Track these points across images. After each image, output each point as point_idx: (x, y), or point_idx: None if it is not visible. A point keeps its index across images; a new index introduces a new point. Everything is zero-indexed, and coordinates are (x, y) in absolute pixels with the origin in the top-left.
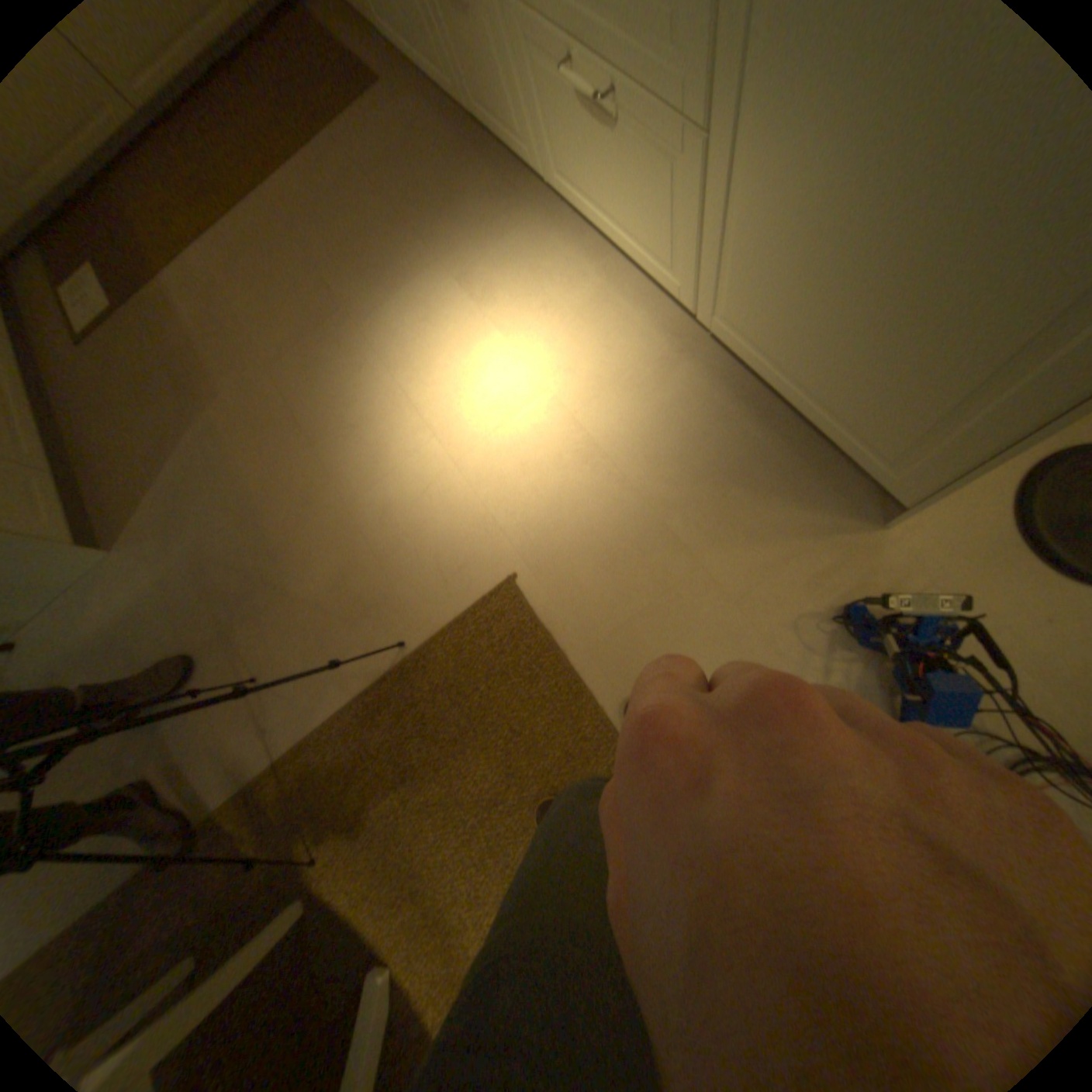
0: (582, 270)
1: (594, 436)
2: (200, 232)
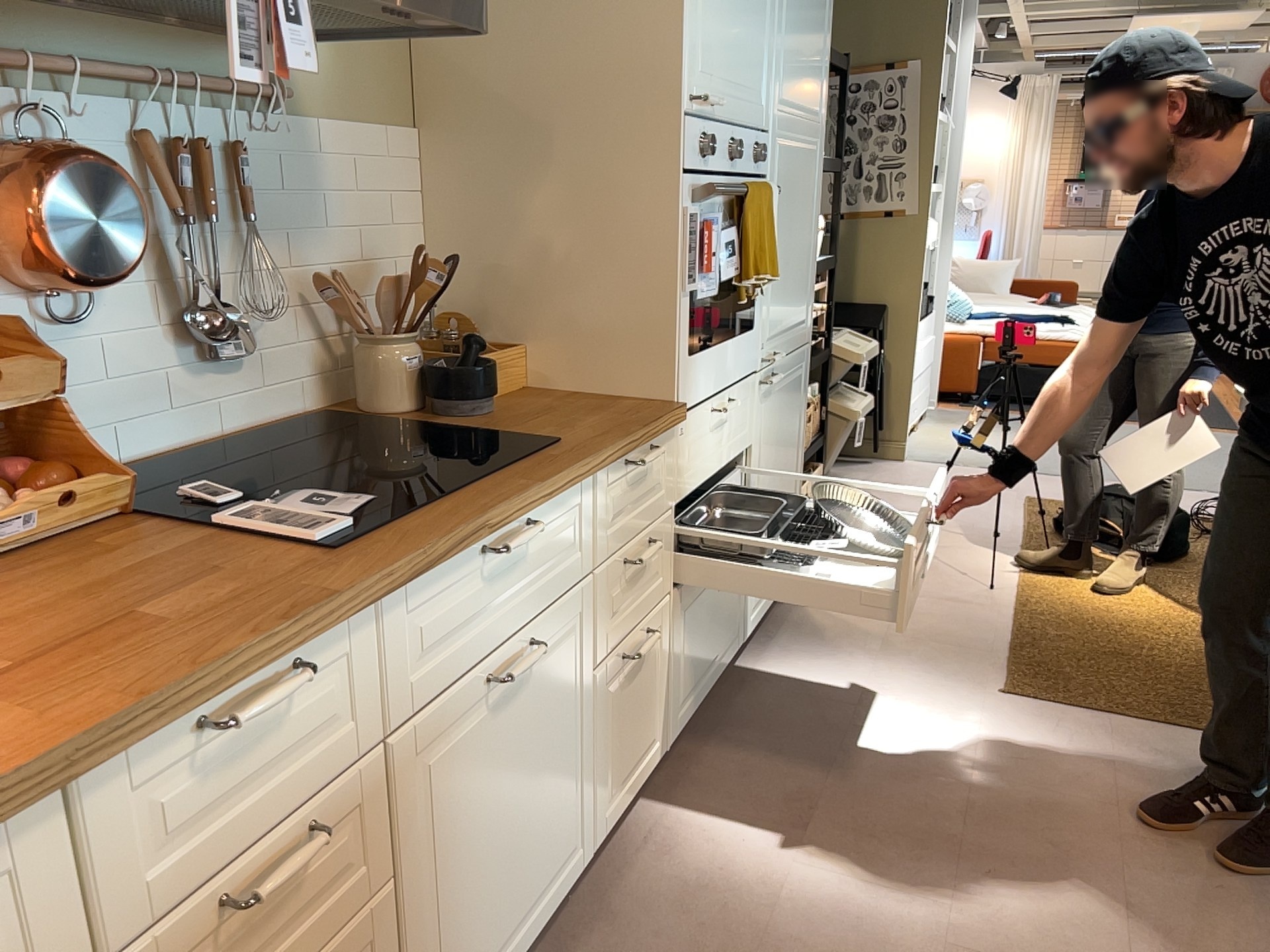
0: (725, 742)
1: (861, 691)
2: None
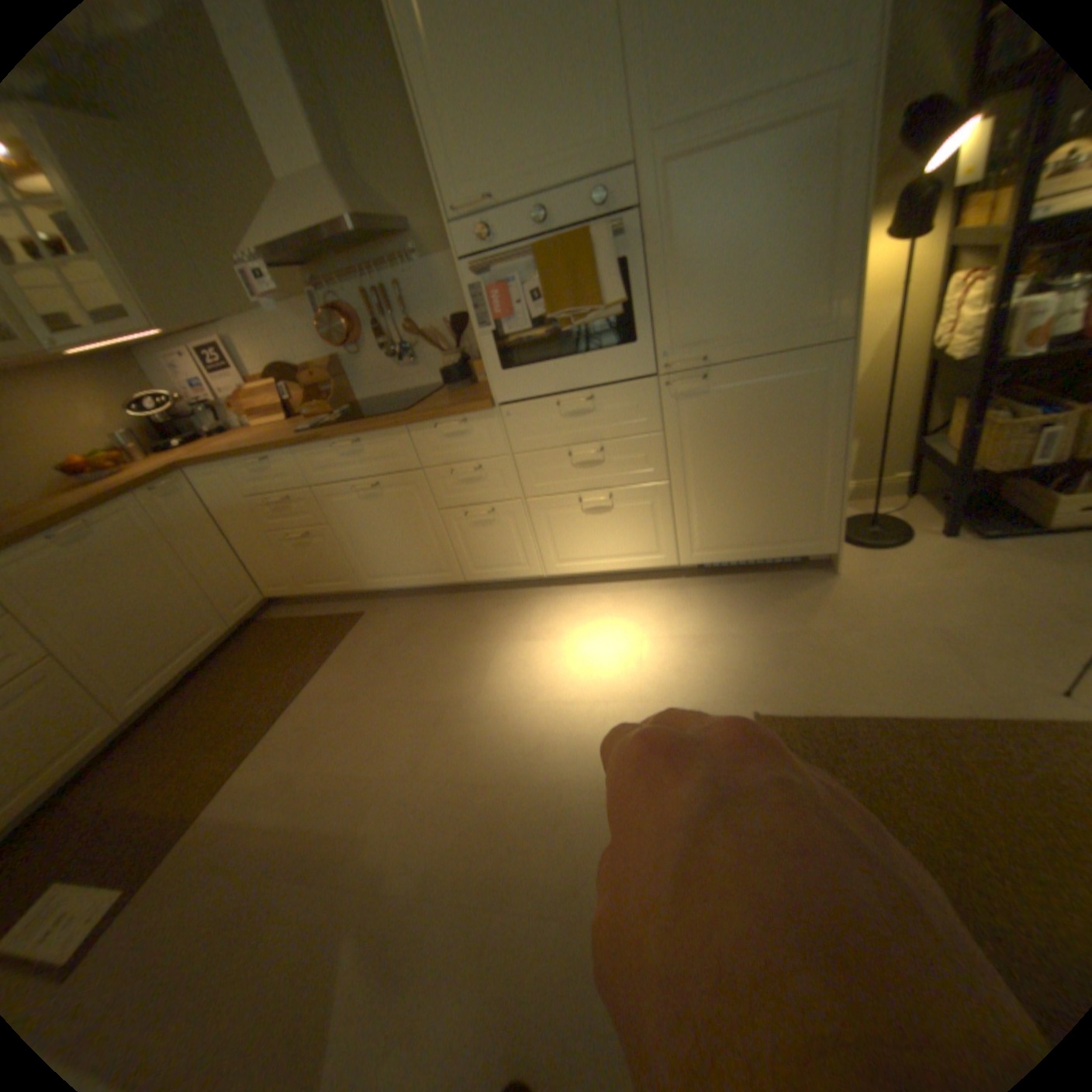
0: (596, 598)
1: (696, 636)
2: (243, 759)
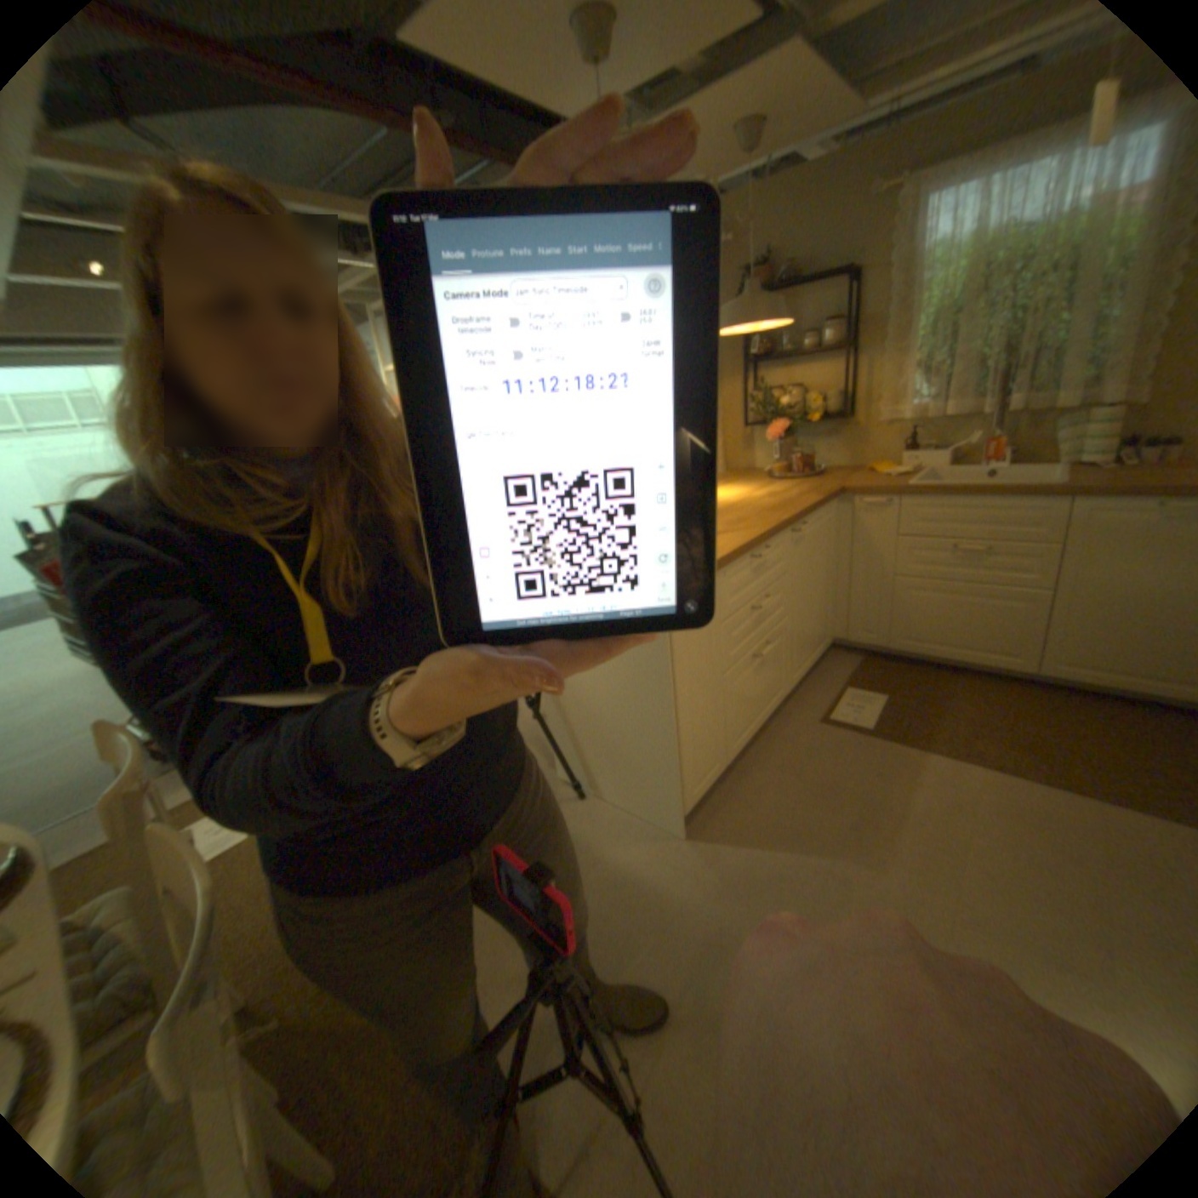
0: None
1: None
2: (1002, 770)
